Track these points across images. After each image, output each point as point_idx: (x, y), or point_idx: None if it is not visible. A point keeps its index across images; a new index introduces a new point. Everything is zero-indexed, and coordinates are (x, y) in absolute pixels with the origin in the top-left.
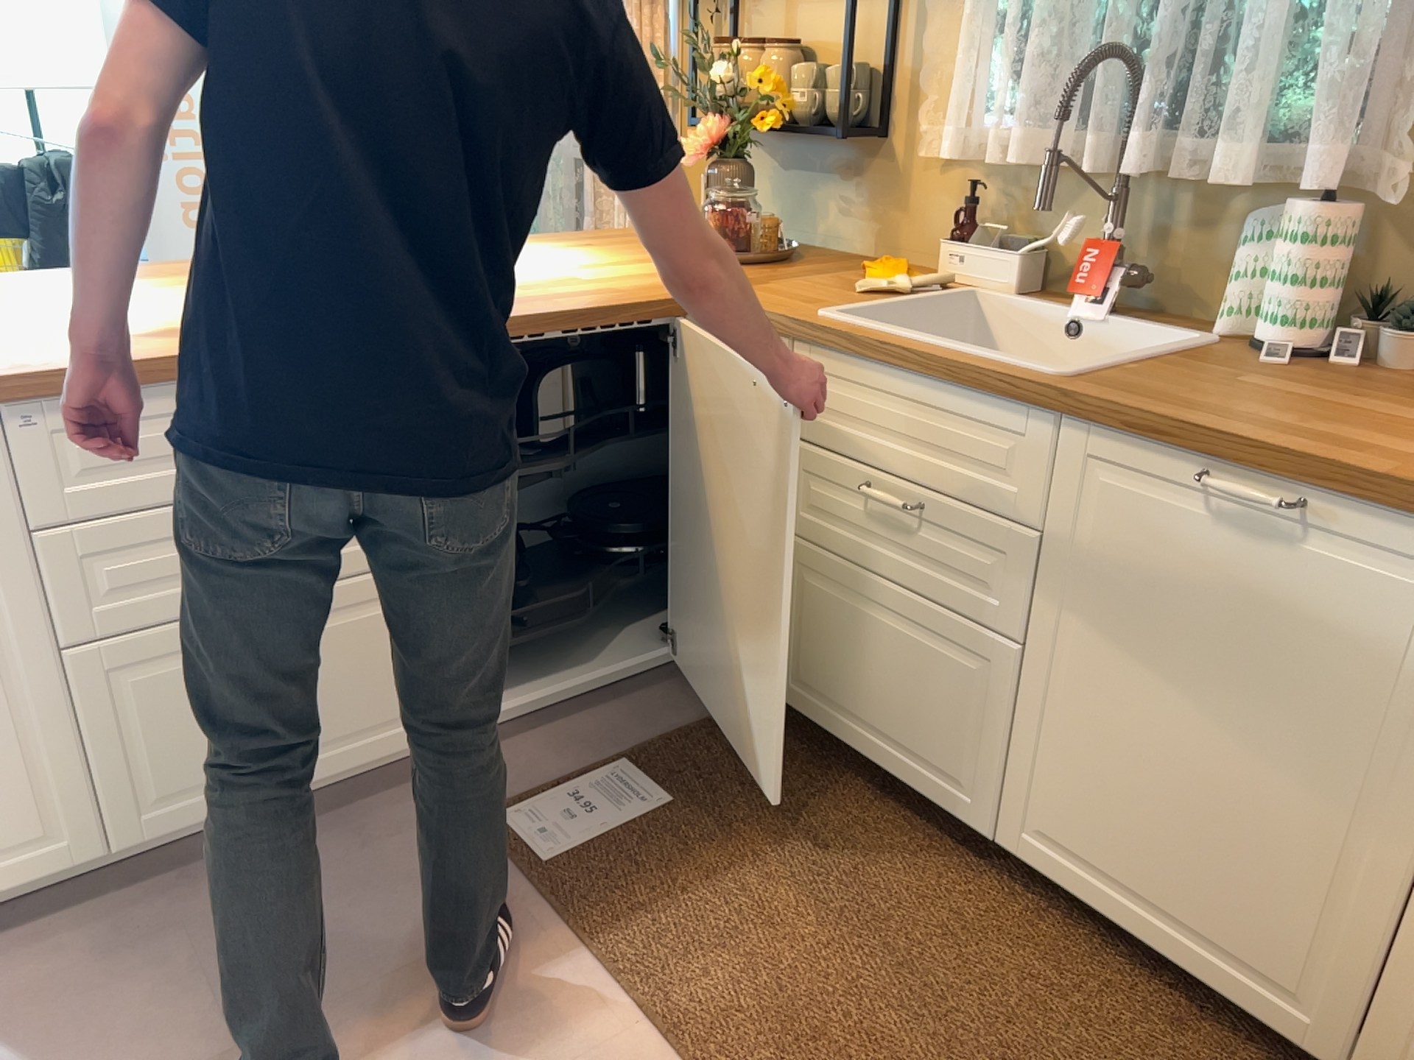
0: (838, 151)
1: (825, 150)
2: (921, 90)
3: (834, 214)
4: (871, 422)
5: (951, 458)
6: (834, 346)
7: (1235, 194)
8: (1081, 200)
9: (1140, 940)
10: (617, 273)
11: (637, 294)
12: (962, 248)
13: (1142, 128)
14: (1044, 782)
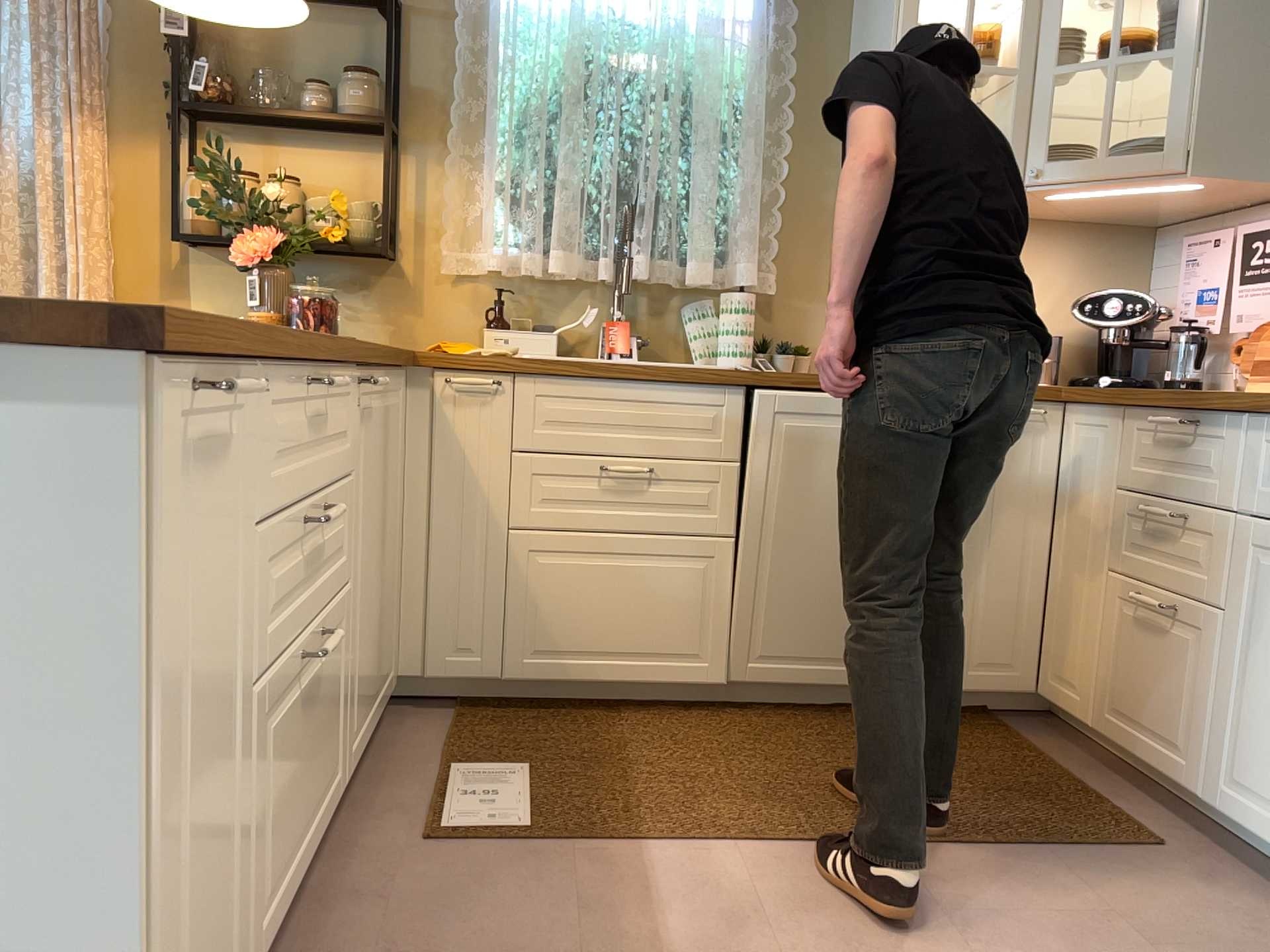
0: (345, 269)
1: (328, 268)
2: (431, 225)
3: (344, 318)
4: (597, 423)
5: (669, 431)
6: (565, 373)
7: (676, 291)
8: (577, 299)
9: (835, 687)
10: None
11: None
12: (509, 330)
13: (644, 250)
14: (762, 621)
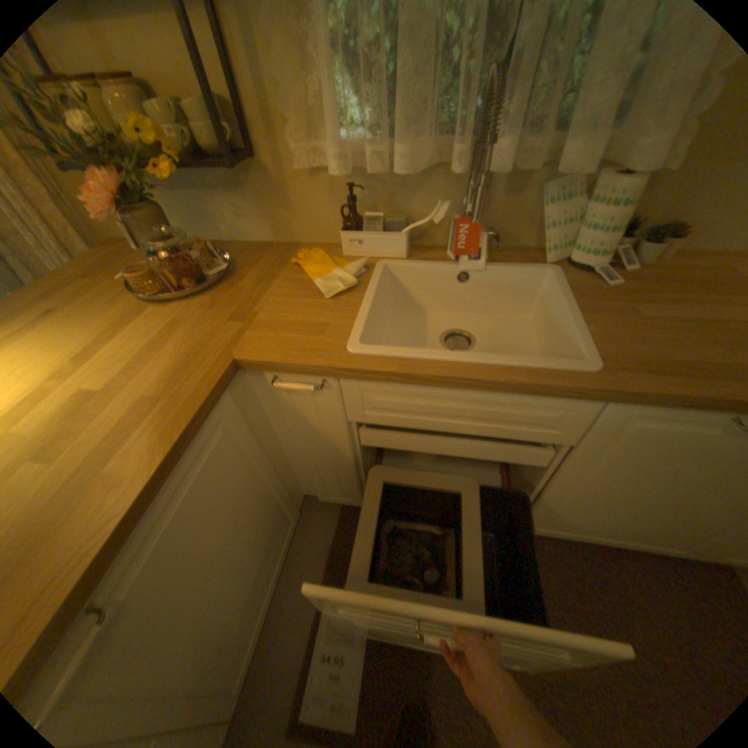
0: (215, 168)
1: (201, 169)
2: (273, 108)
3: (231, 215)
4: (426, 411)
5: (502, 422)
6: (390, 380)
7: (541, 165)
8: (429, 183)
9: (600, 544)
10: (119, 355)
11: (177, 394)
12: (361, 233)
13: (511, 130)
14: (555, 517)
